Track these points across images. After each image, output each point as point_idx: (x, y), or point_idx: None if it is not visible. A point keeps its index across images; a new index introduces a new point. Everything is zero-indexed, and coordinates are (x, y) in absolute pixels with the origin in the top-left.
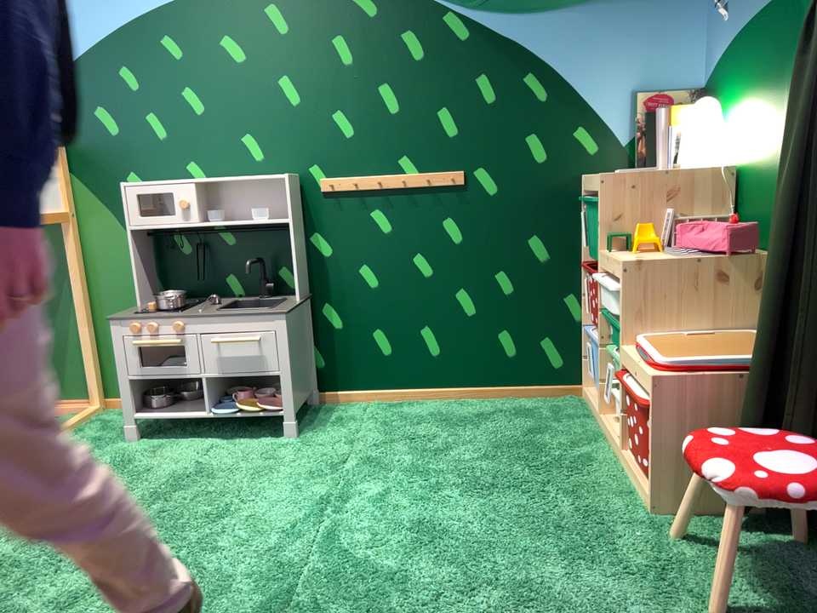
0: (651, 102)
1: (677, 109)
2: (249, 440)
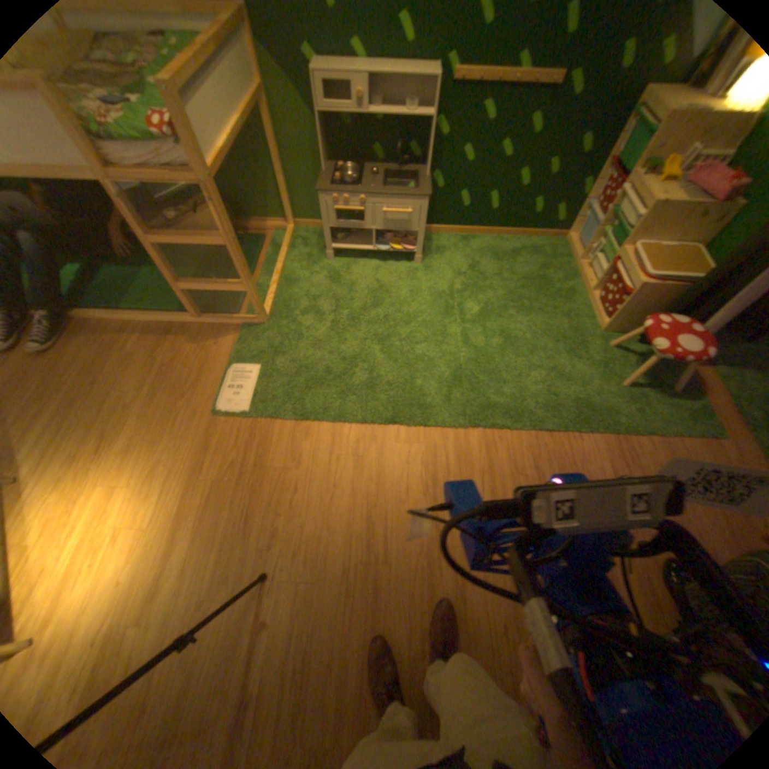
0: None
1: None
2: (395, 263)
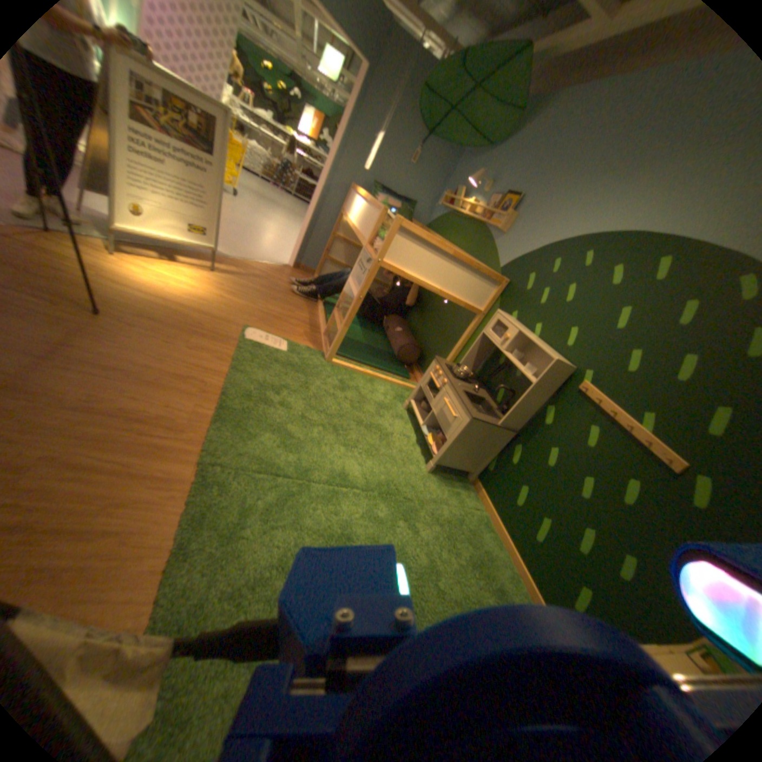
0: None
1: None
2: (420, 453)
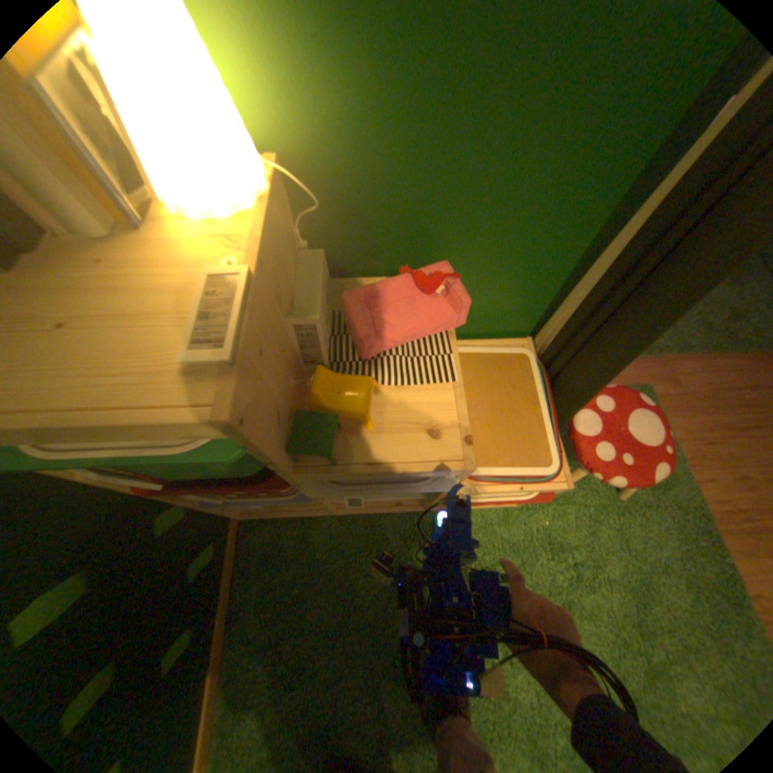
0: None
1: None
2: None
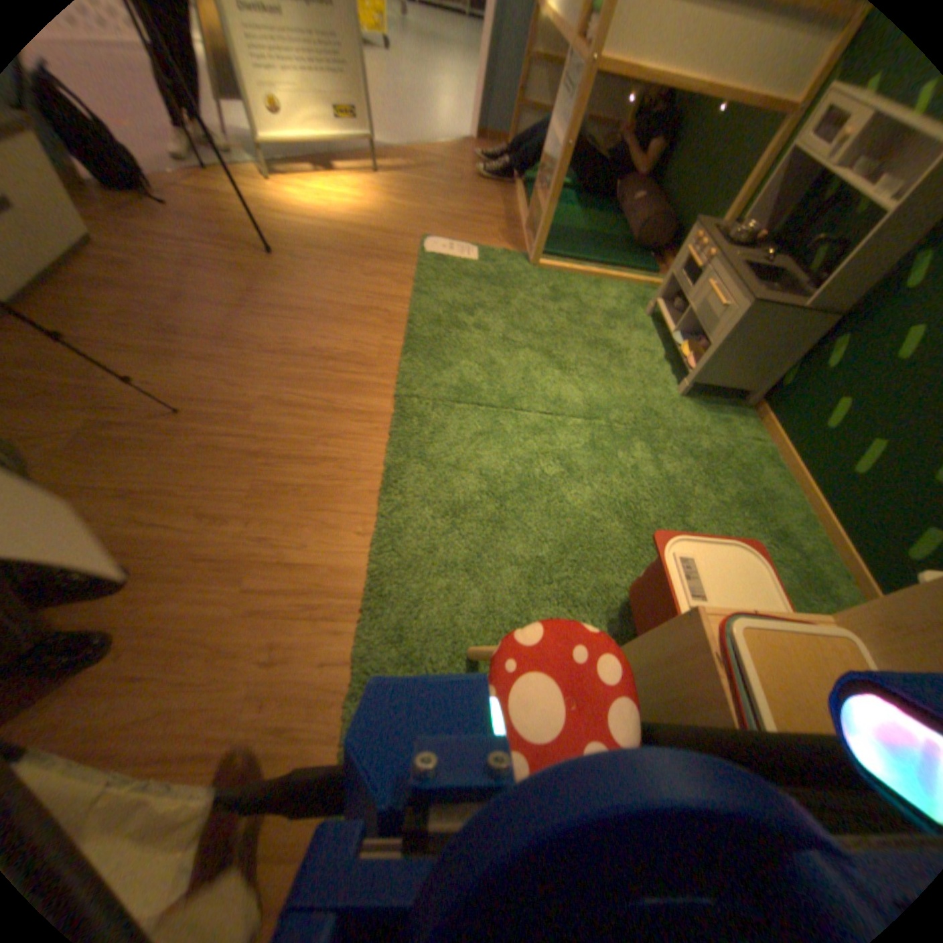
0: None
1: None
2: (670, 372)
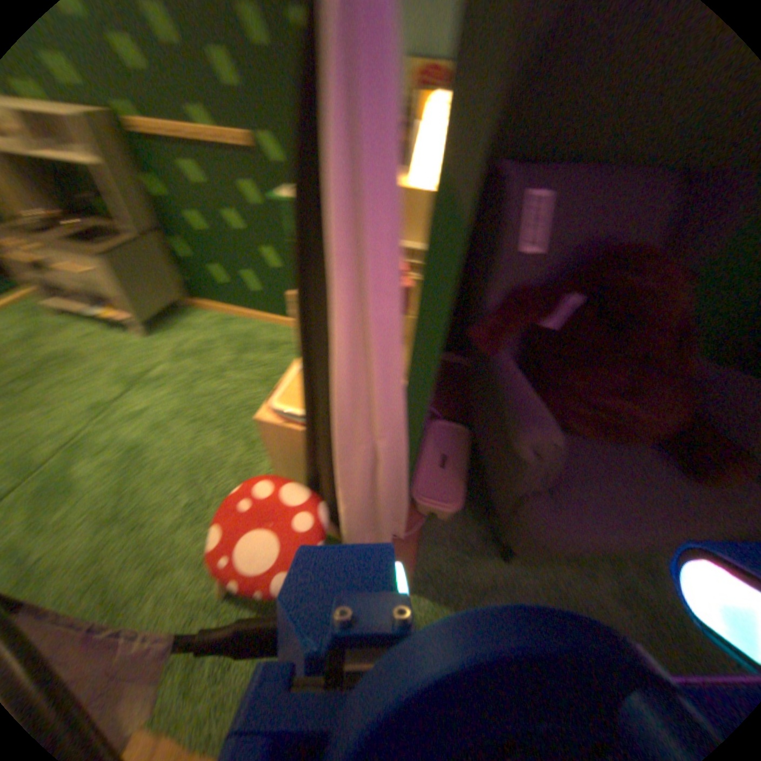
0: (421, 71)
1: (438, 90)
2: (114, 332)
